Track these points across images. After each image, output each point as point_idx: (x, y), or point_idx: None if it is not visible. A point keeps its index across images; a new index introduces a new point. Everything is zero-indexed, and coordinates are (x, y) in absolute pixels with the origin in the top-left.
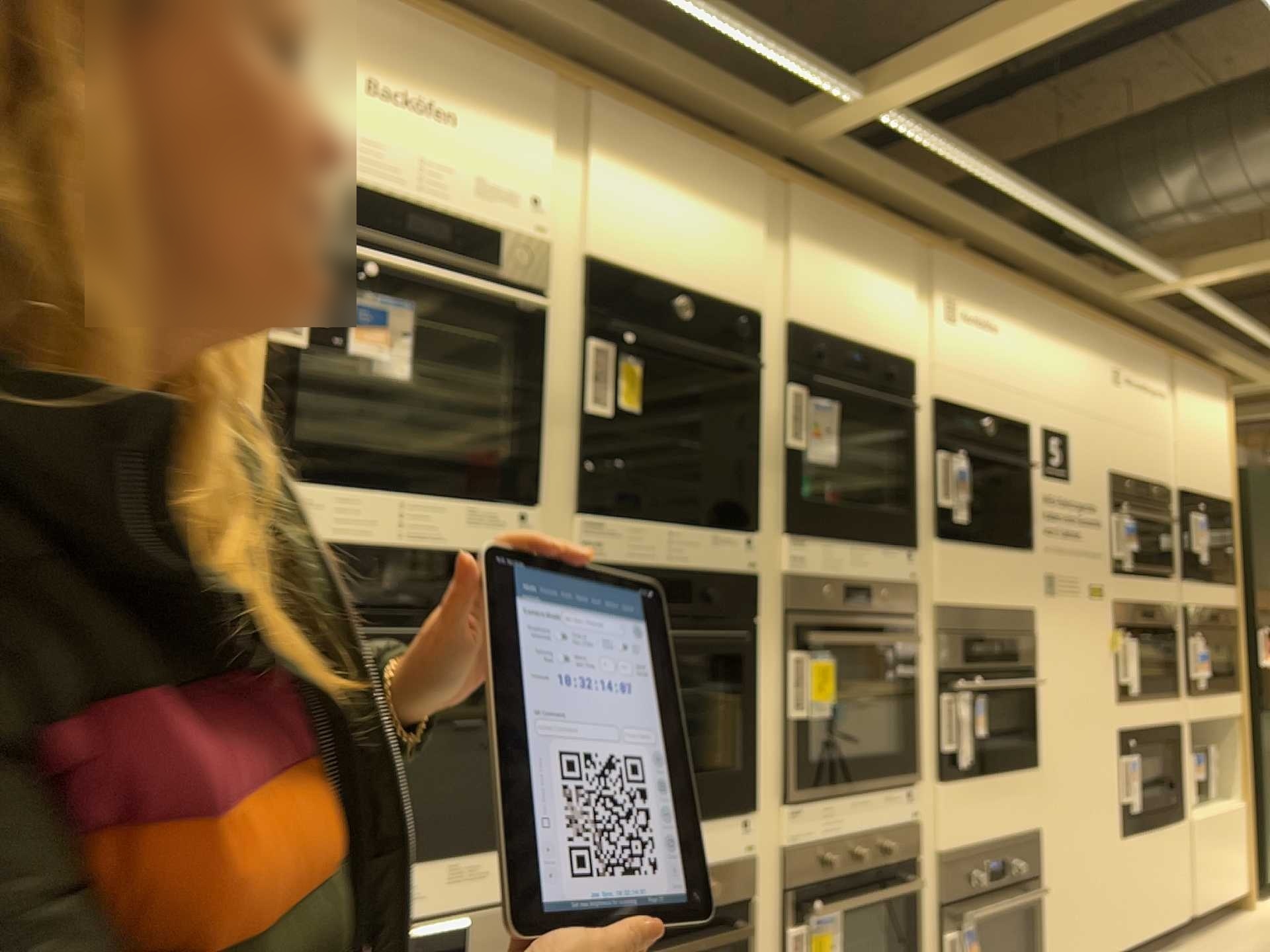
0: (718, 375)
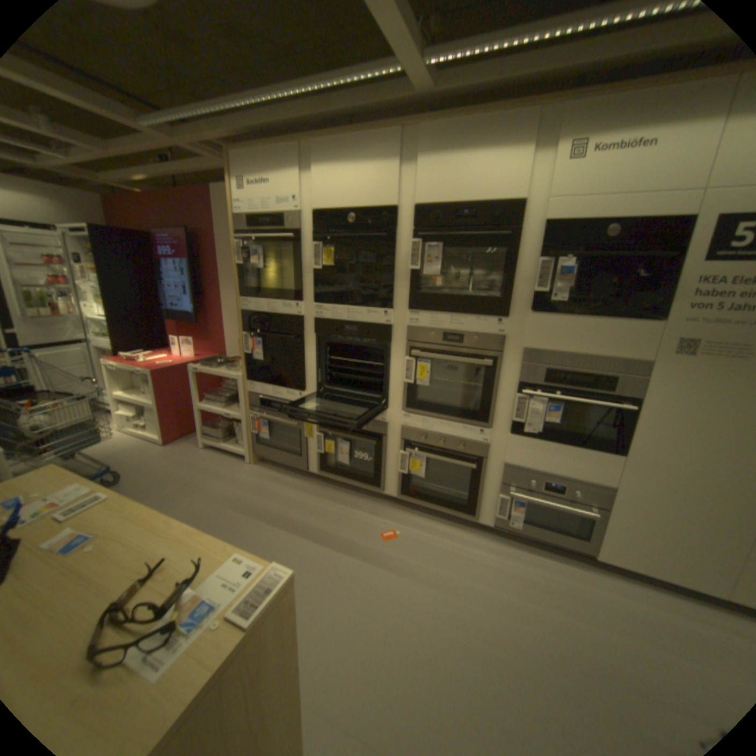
0: (375, 243)
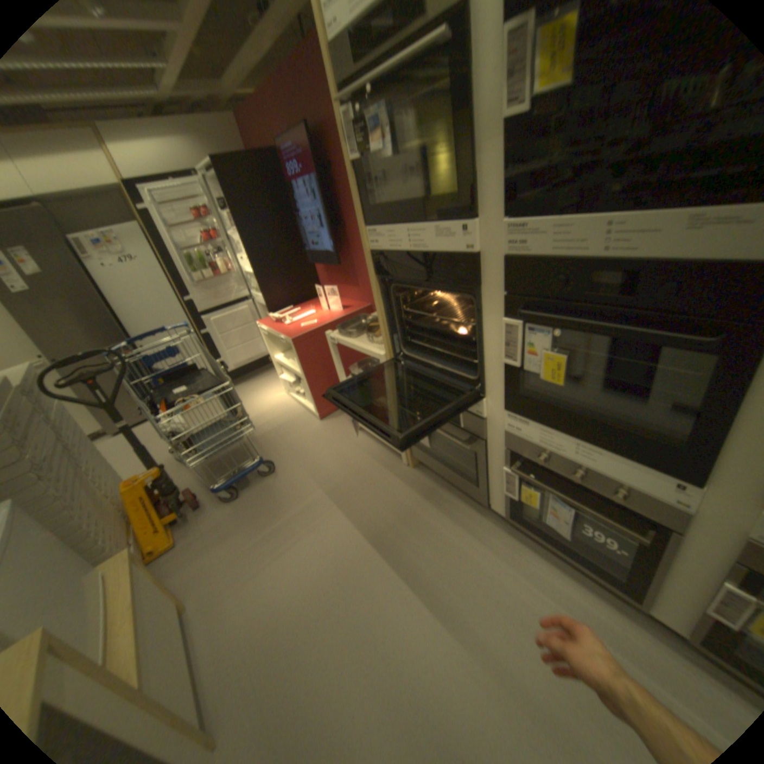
0: None
